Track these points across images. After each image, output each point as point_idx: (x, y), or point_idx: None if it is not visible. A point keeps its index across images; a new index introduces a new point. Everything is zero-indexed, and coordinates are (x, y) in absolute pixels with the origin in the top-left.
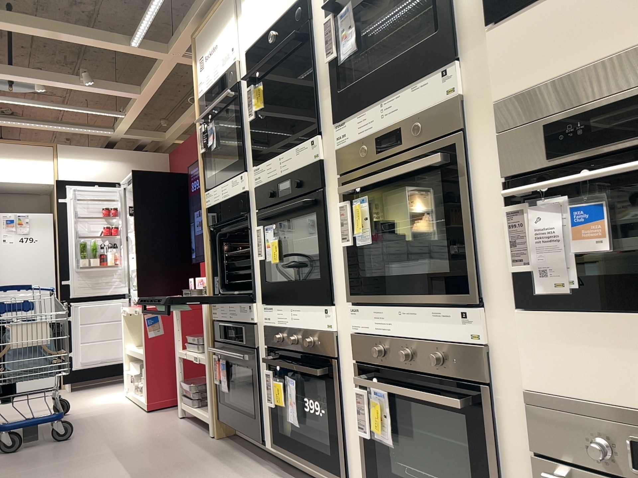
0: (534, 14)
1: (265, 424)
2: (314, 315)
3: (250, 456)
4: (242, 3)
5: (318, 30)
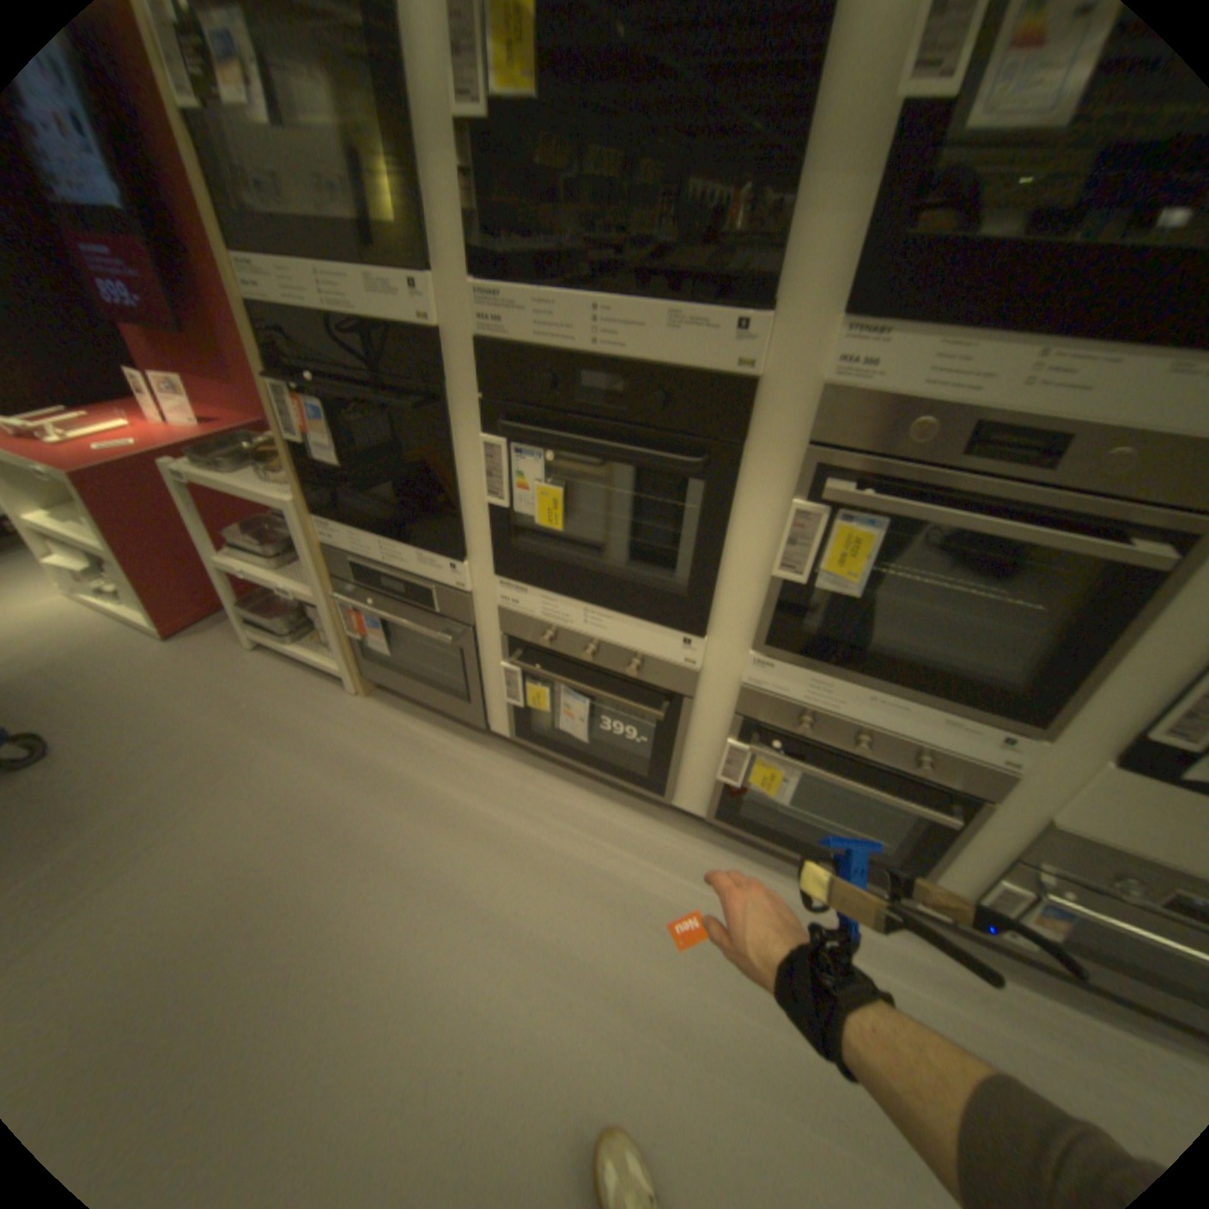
0: None
1: (490, 711)
2: (653, 636)
3: (451, 729)
4: None
5: None
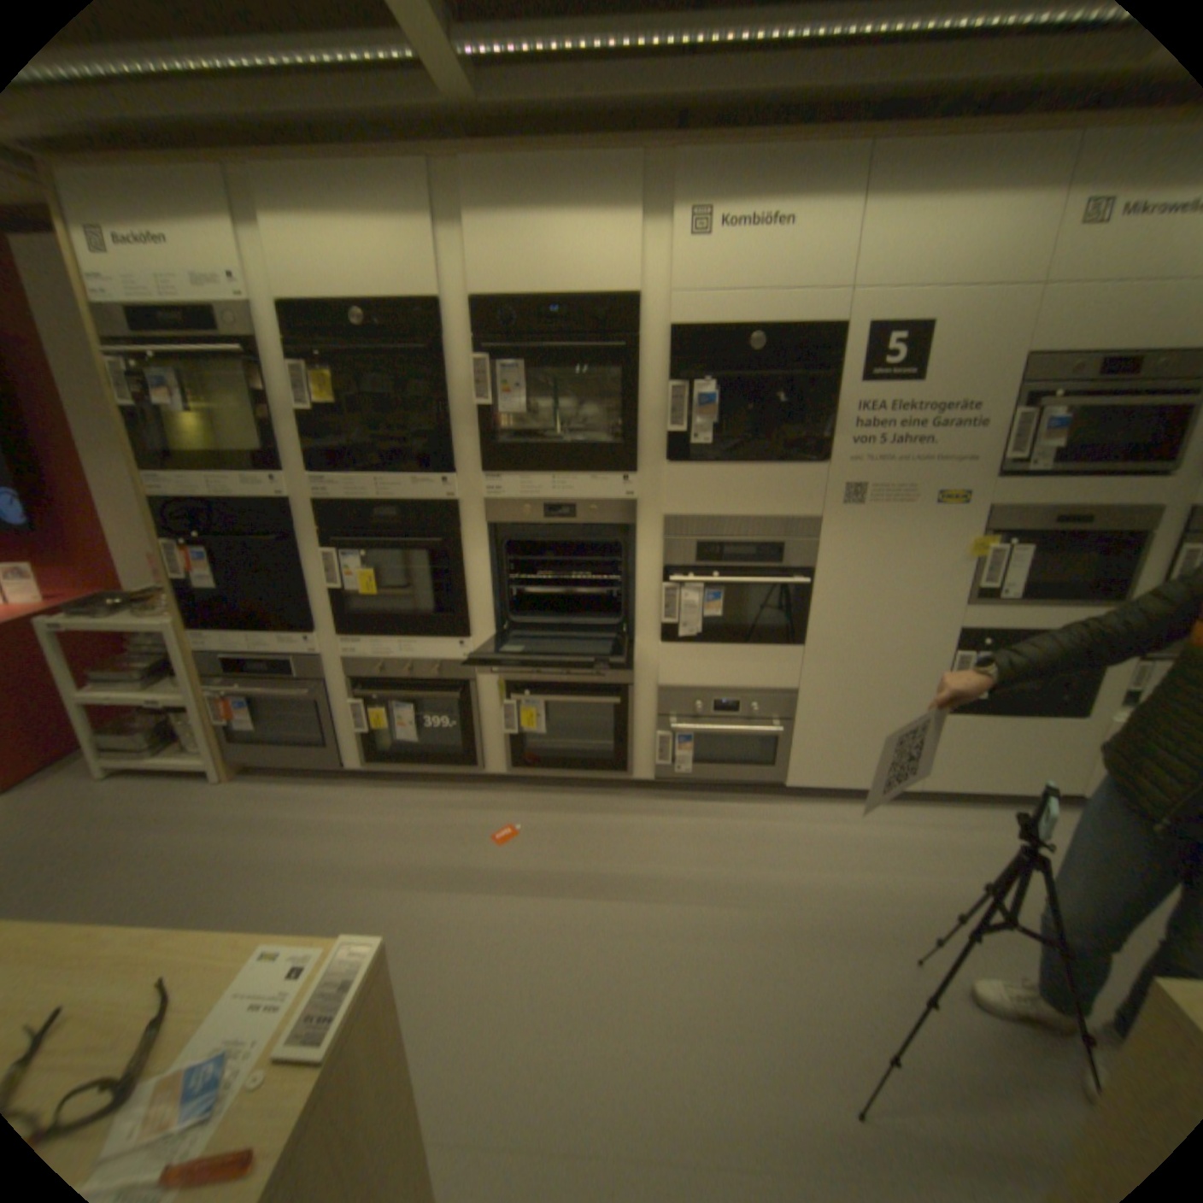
0: (703, 473)
1: (342, 751)
2: (442, 648)
3: (310, 785)
4: (261, 214)
5: (459, 360)
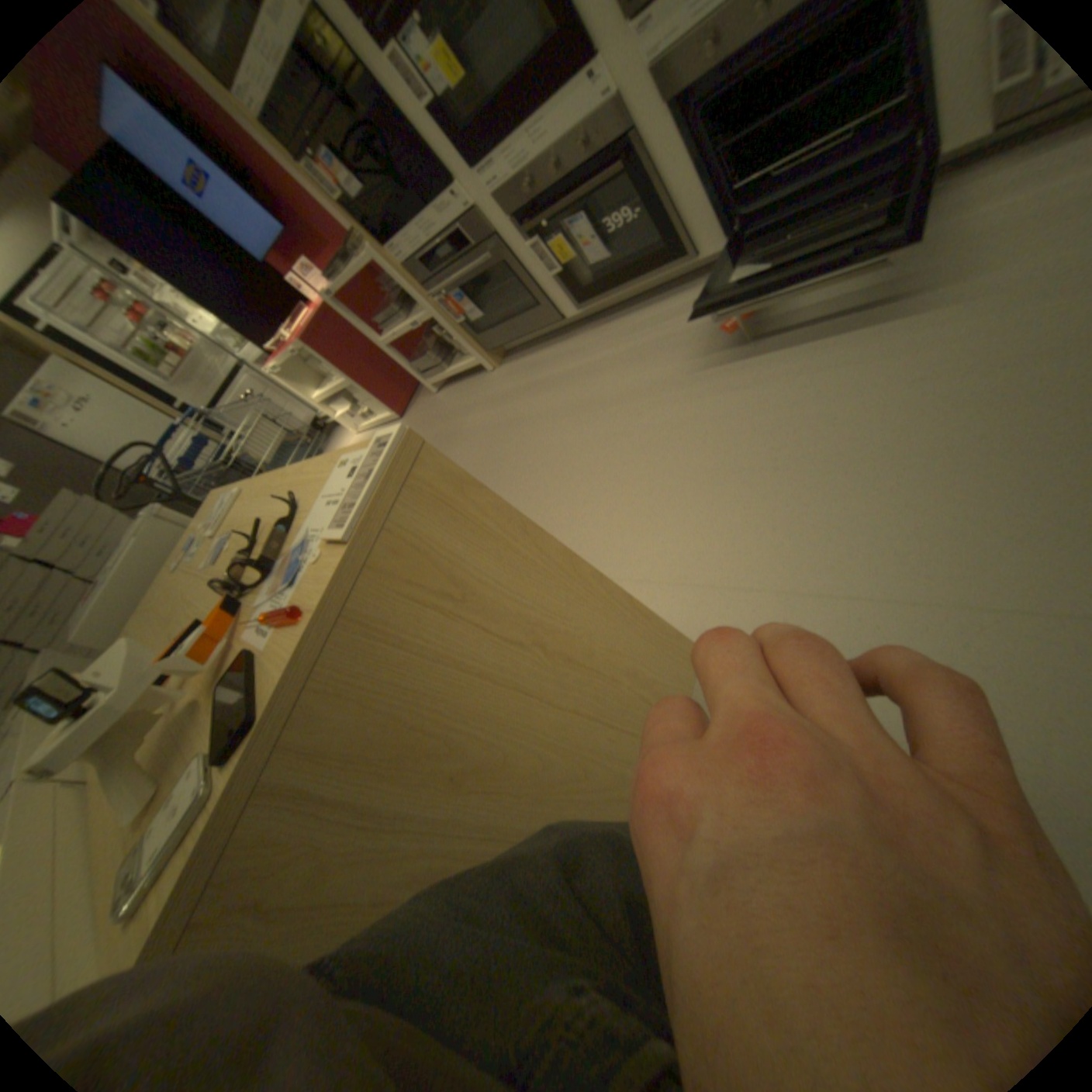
0: None
1: (555, 298)
2: (572, 95)
3: (552, 343)
4: None
5: None
